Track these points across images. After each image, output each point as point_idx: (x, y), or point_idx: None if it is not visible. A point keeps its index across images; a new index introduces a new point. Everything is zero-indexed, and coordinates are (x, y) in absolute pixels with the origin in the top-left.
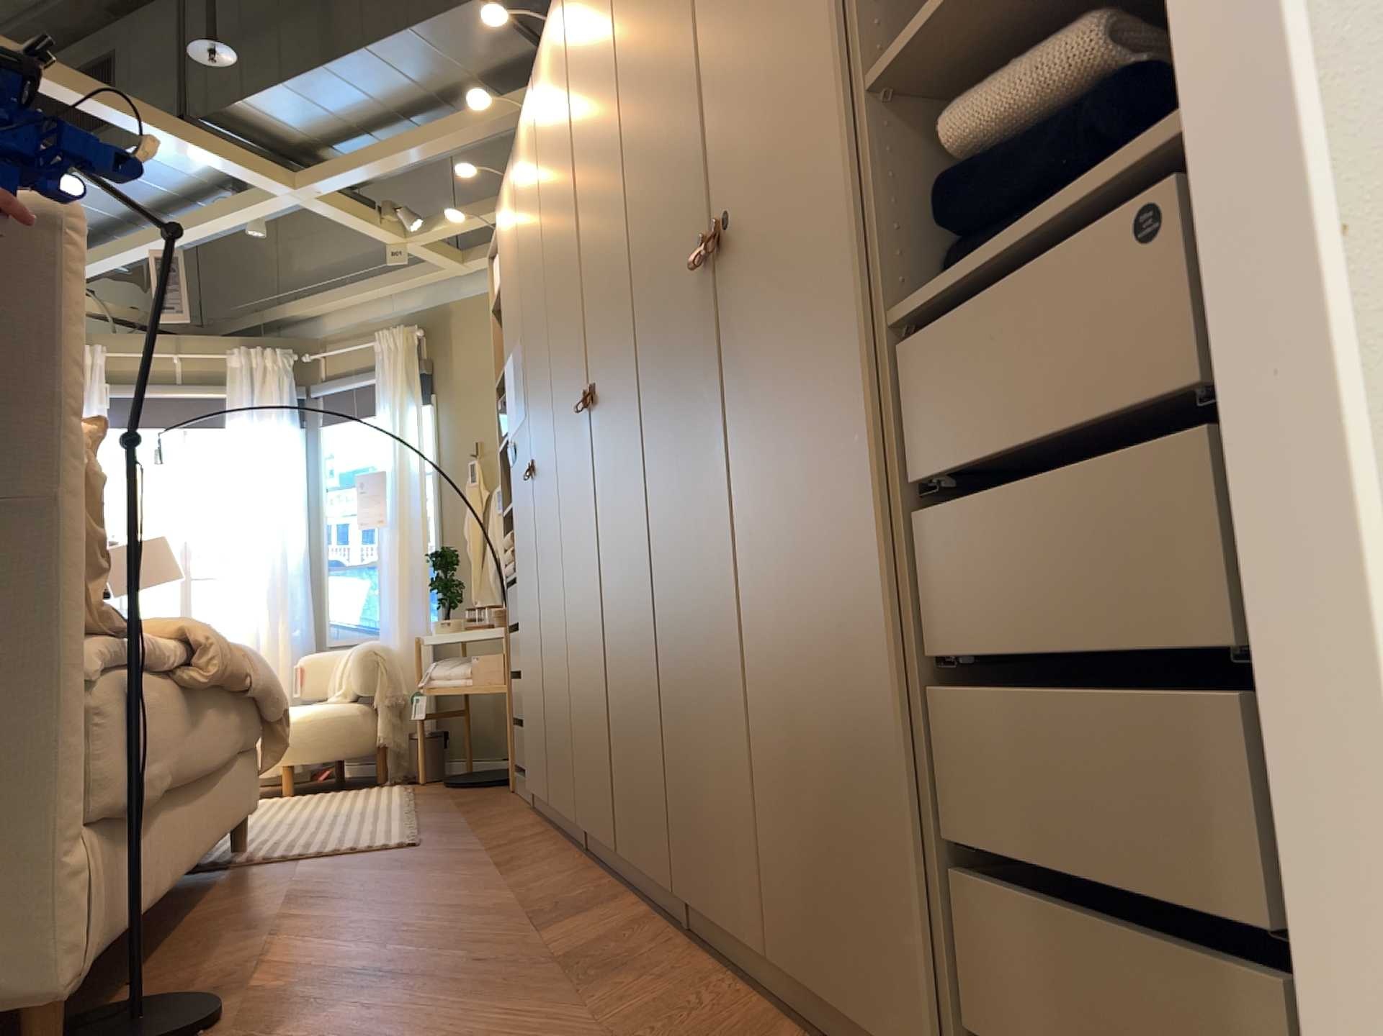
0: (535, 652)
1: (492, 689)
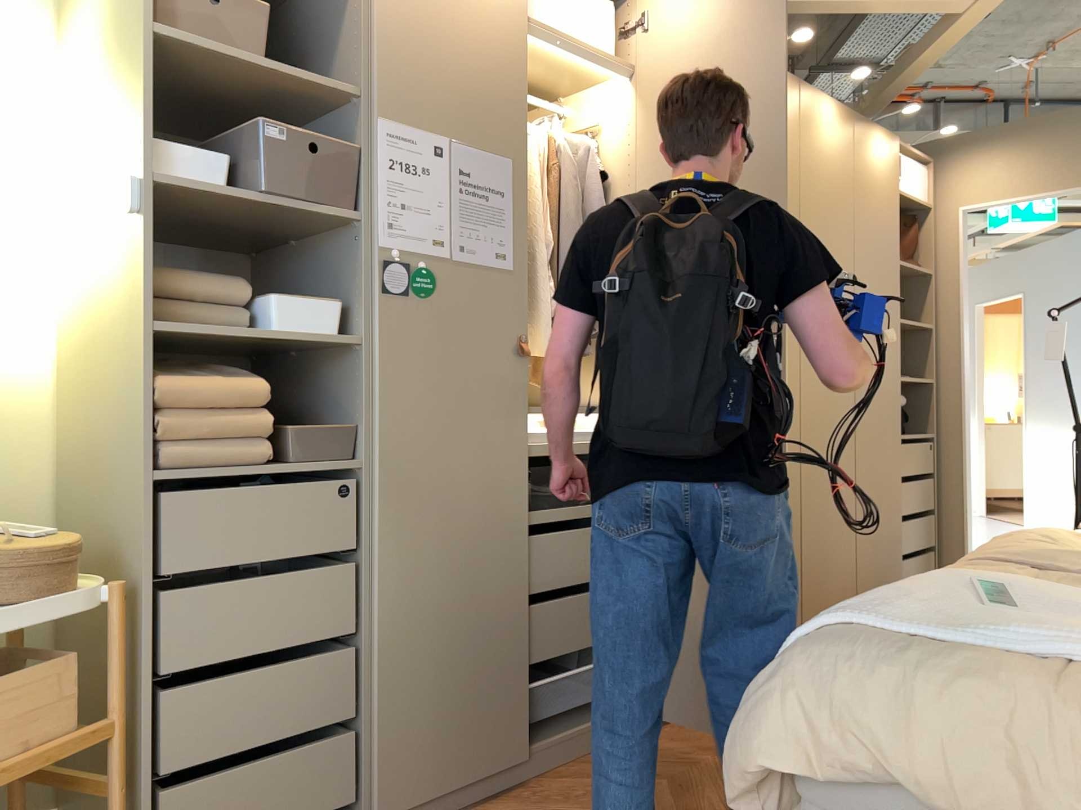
0: (478, 583)
1: (61, 751)
